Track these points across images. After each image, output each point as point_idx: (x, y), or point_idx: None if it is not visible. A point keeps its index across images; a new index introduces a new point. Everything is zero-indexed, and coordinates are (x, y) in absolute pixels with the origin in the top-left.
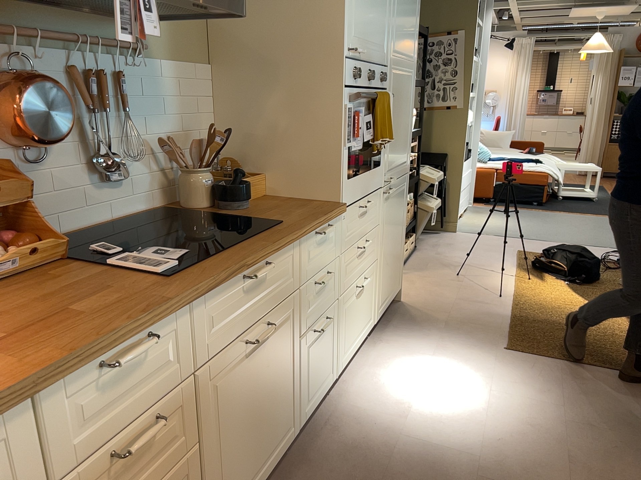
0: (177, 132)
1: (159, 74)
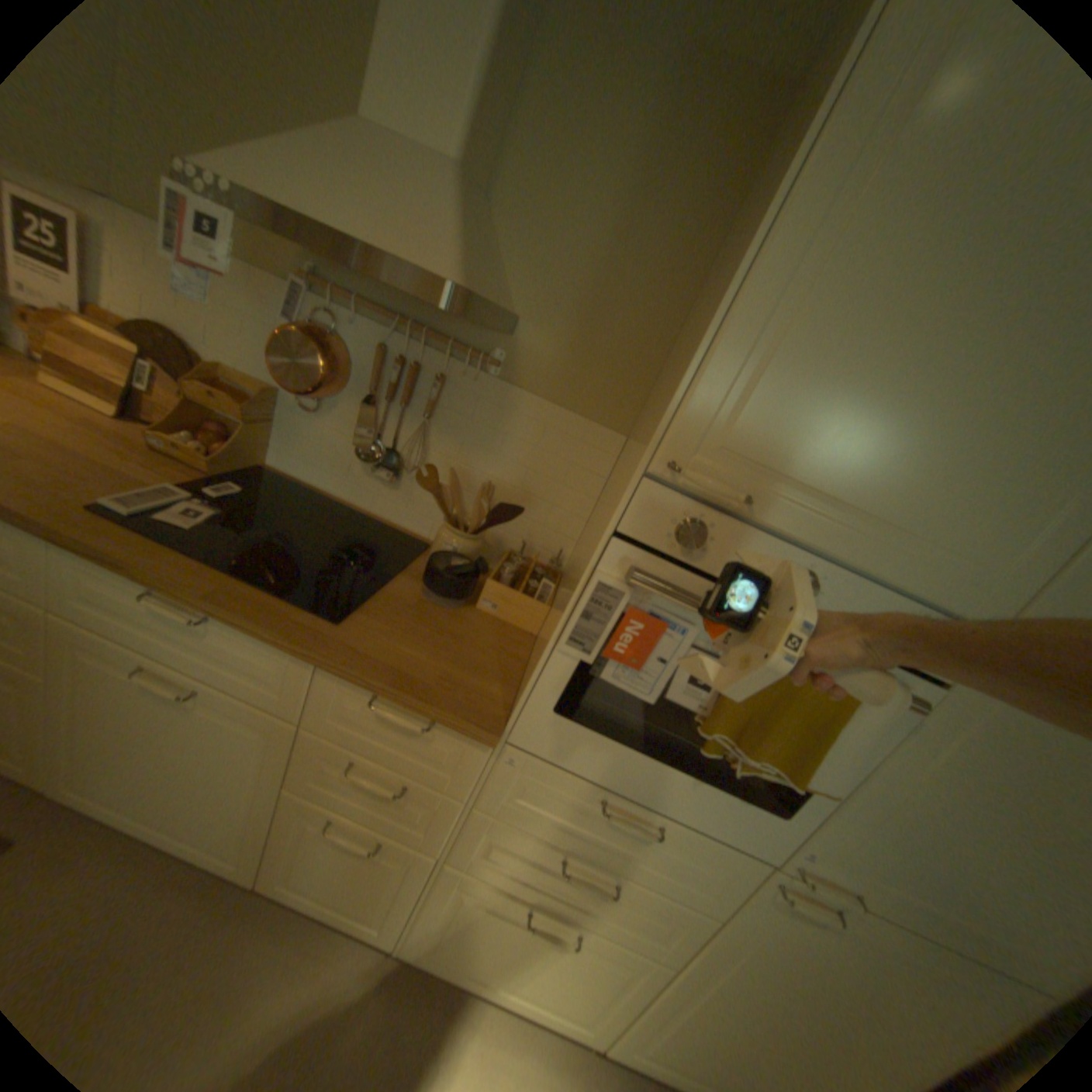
0: (509, 485)
1: (511, 404)
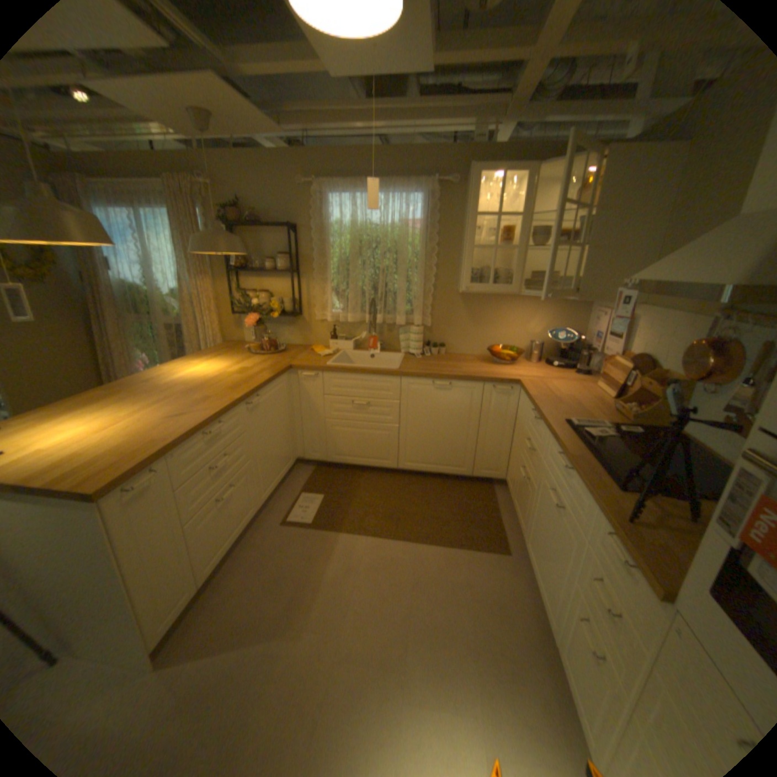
0: None
1: None
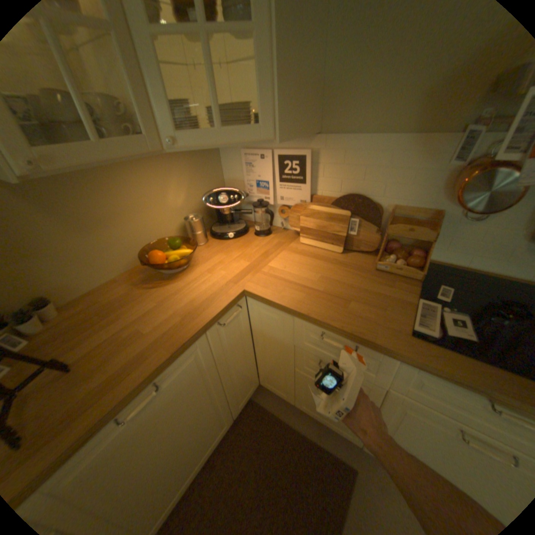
0: None
1: None
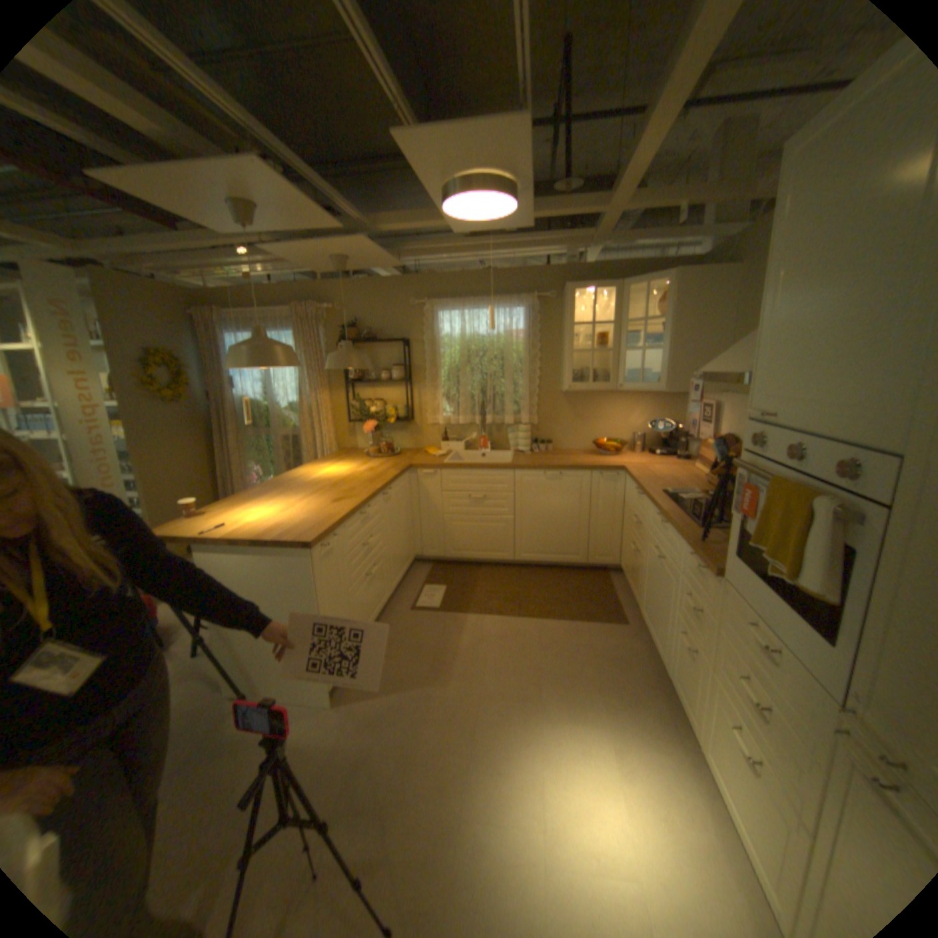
0: None
1: None
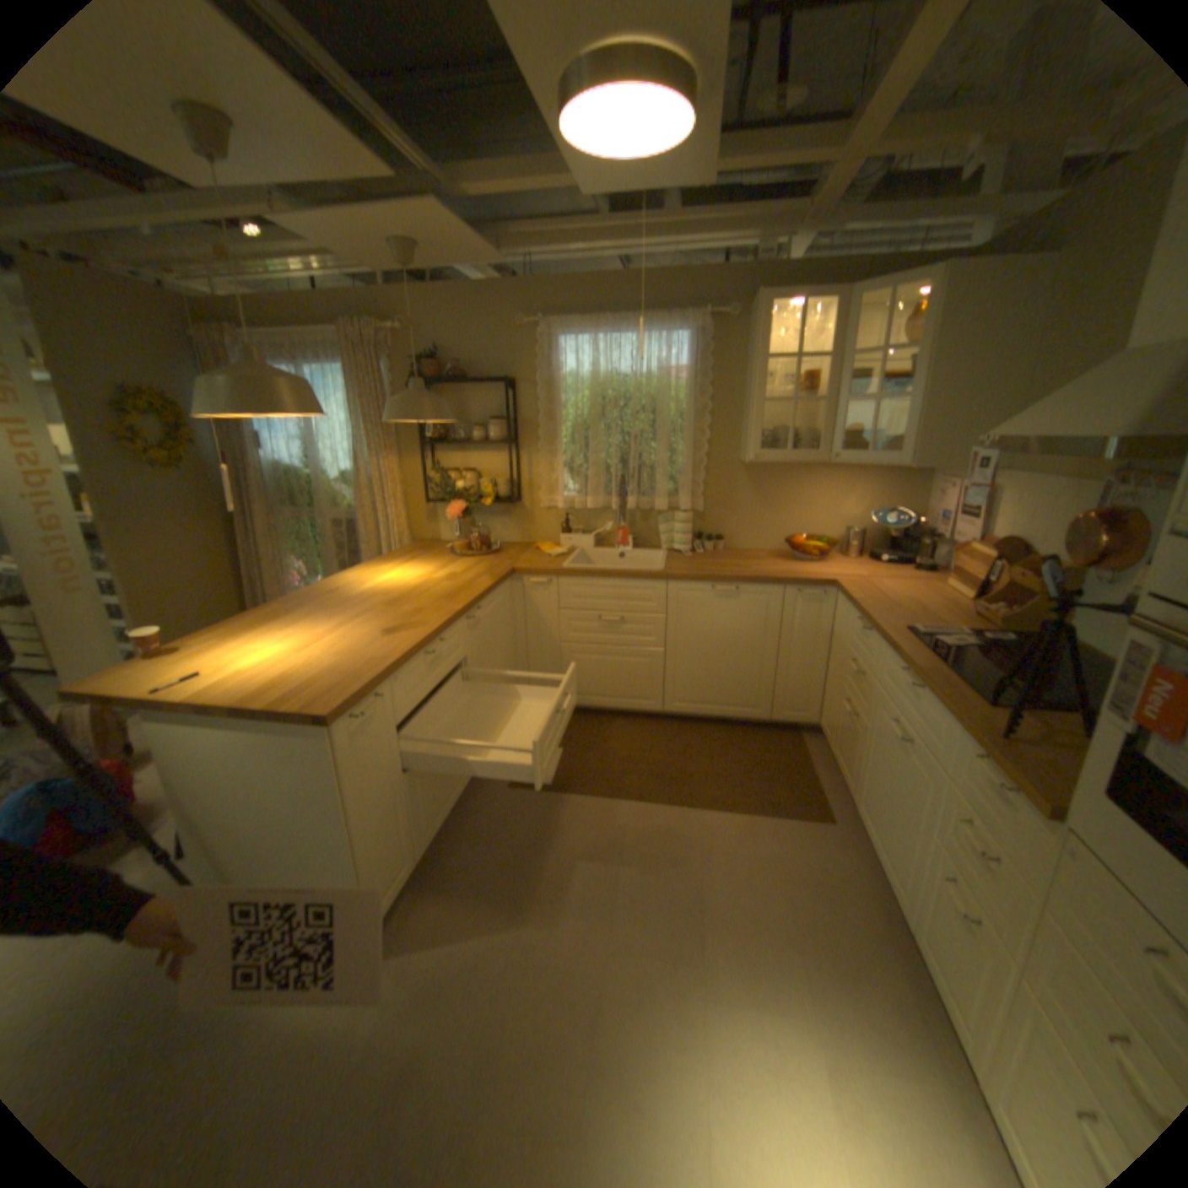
0: None
1: None
